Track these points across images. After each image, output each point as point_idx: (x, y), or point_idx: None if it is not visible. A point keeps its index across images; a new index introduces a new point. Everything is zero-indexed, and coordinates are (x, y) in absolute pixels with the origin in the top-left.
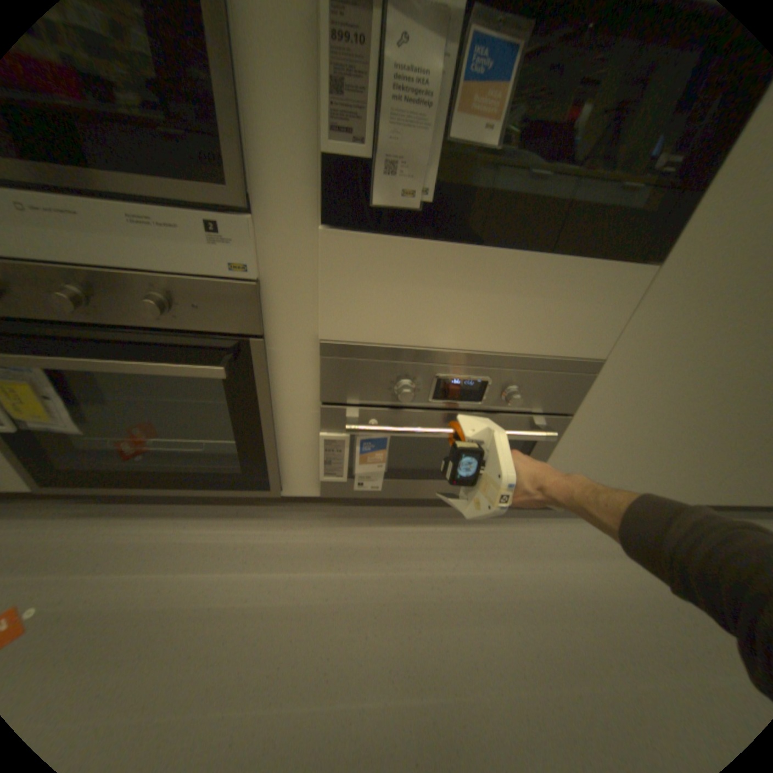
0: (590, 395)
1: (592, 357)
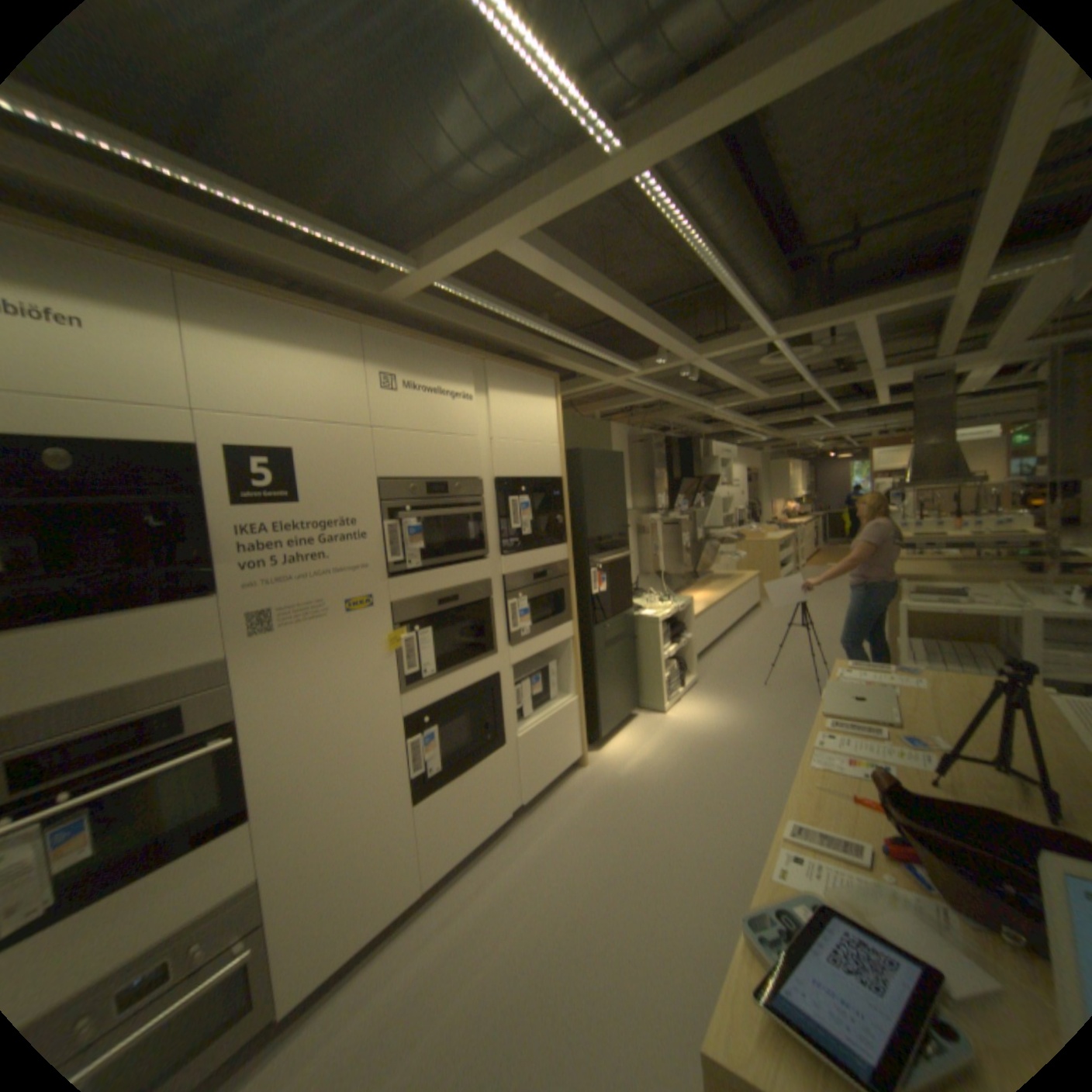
0: (263, 905)
1: (243, 887)
